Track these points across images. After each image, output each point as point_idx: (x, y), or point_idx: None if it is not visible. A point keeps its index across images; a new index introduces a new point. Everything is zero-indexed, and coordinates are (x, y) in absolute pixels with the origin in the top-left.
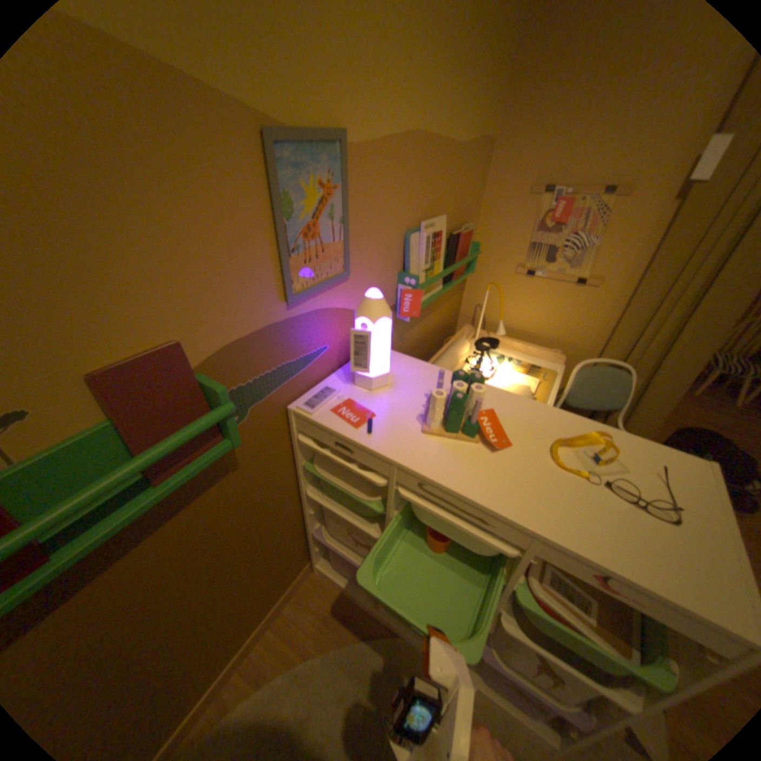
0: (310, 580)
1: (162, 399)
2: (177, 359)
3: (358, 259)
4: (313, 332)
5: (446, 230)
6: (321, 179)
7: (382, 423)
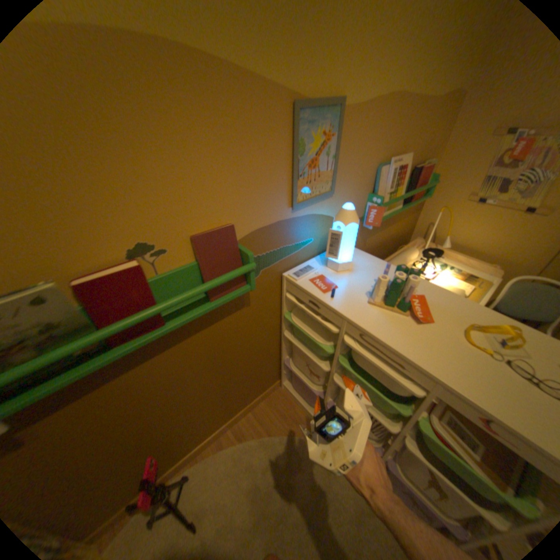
0: (278, 391)
1: (221, 254)
2: (231, 233)
3: (341, 182)
4: (305, 228)
5: (411, 163)
6: (324, 130)
7: (341, 292)
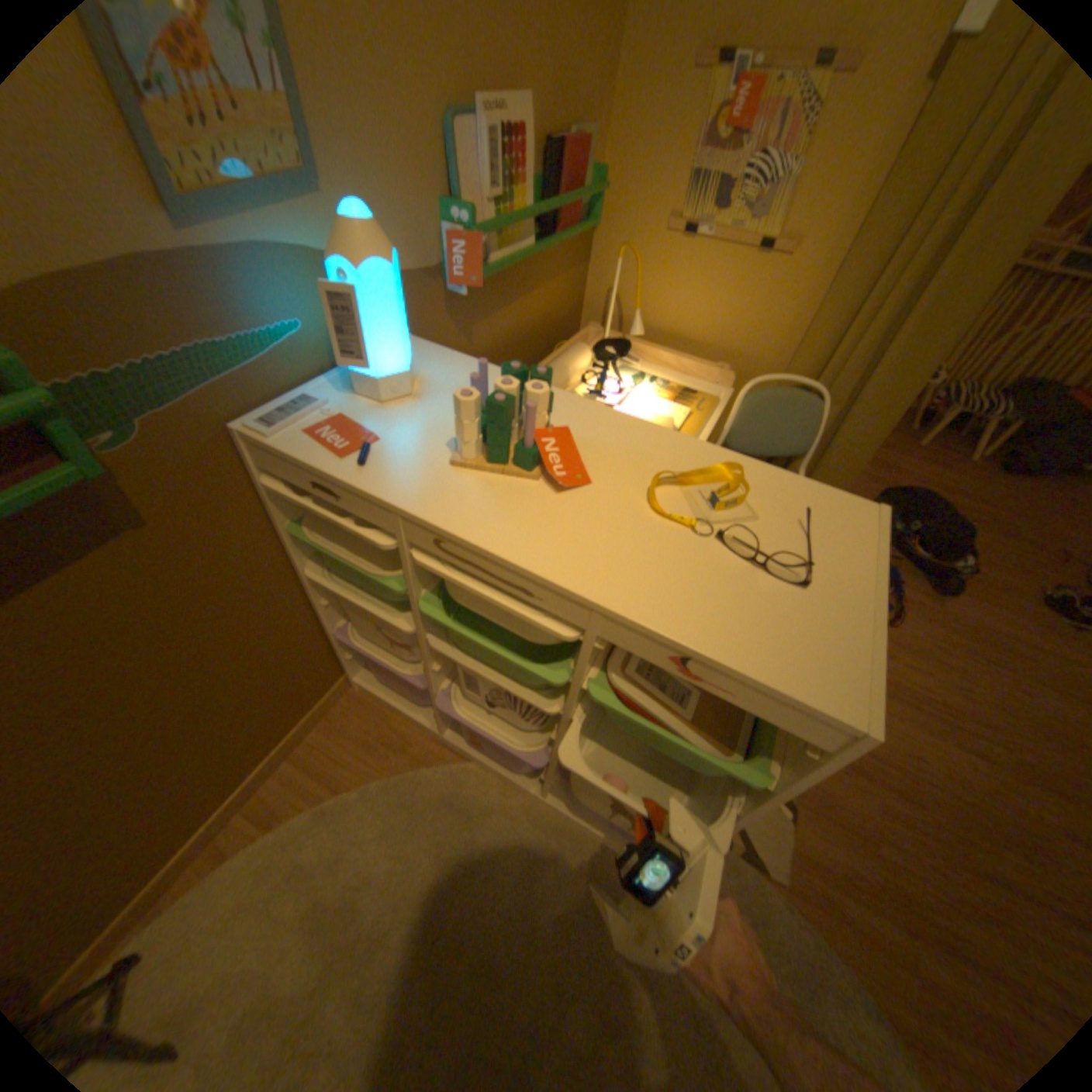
0: (347, 698)
1: None
2: None
3: (333, 147)
4: (254, 287)
5: (534, 125)
6: None
7: (386, 451)
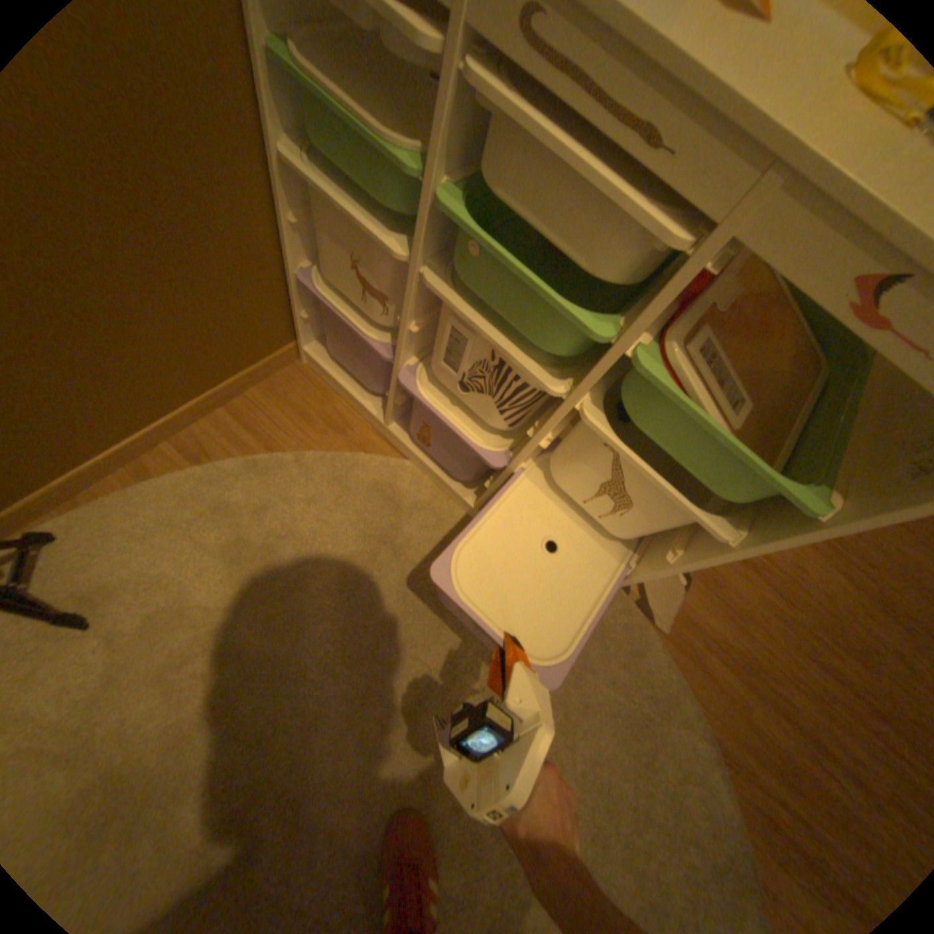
0: (294, 368)
1: None
2: None
3: None
4: None
5: None
6: None
7: None
